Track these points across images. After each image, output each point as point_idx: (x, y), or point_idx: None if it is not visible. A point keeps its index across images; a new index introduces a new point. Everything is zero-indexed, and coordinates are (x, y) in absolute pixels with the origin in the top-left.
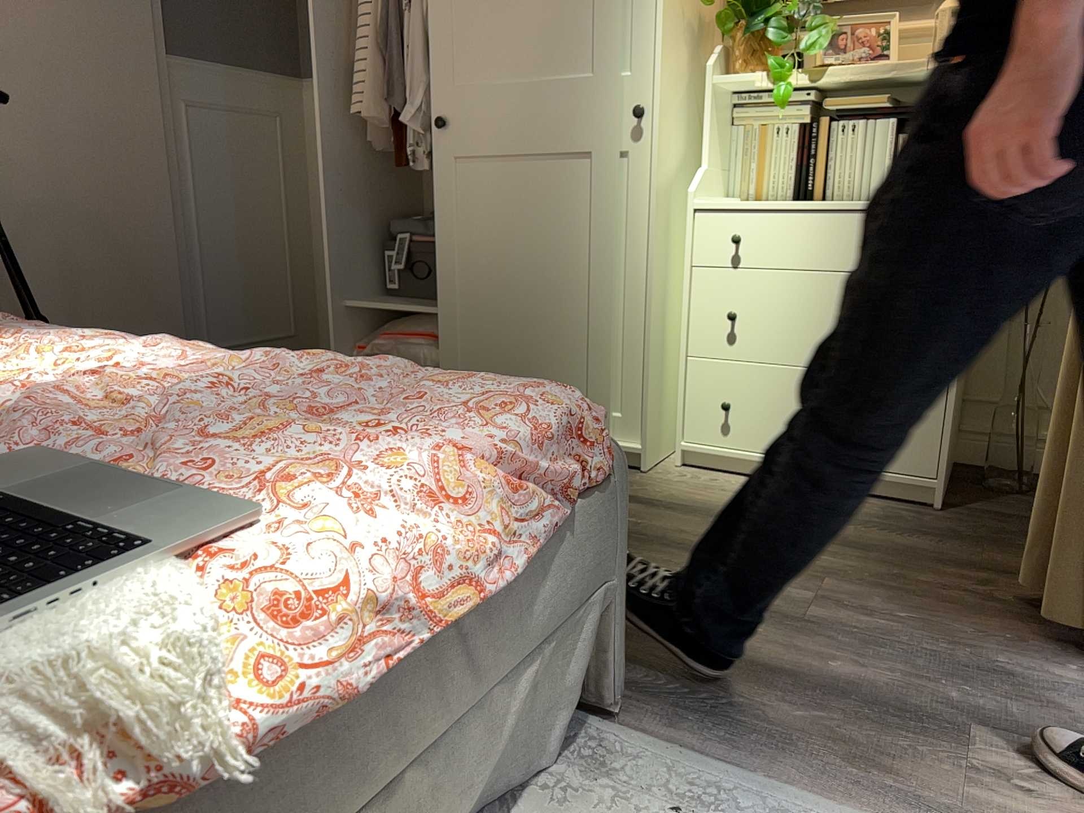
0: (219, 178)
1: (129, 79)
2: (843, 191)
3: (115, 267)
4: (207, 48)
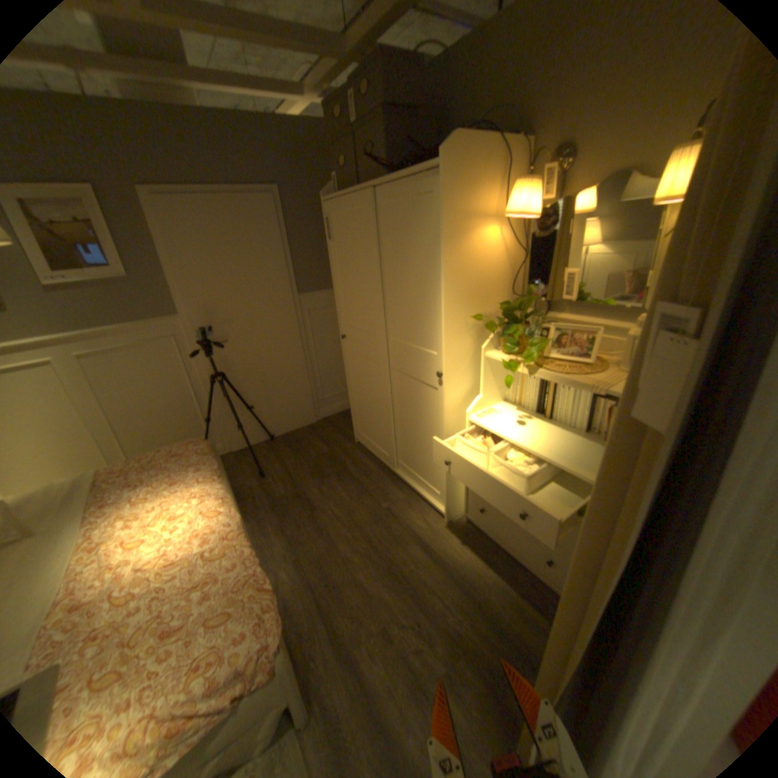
0: (323, 335)
1: (280, 311)
2: (562, 418)
3: (281, 380)
4: (315, 286)
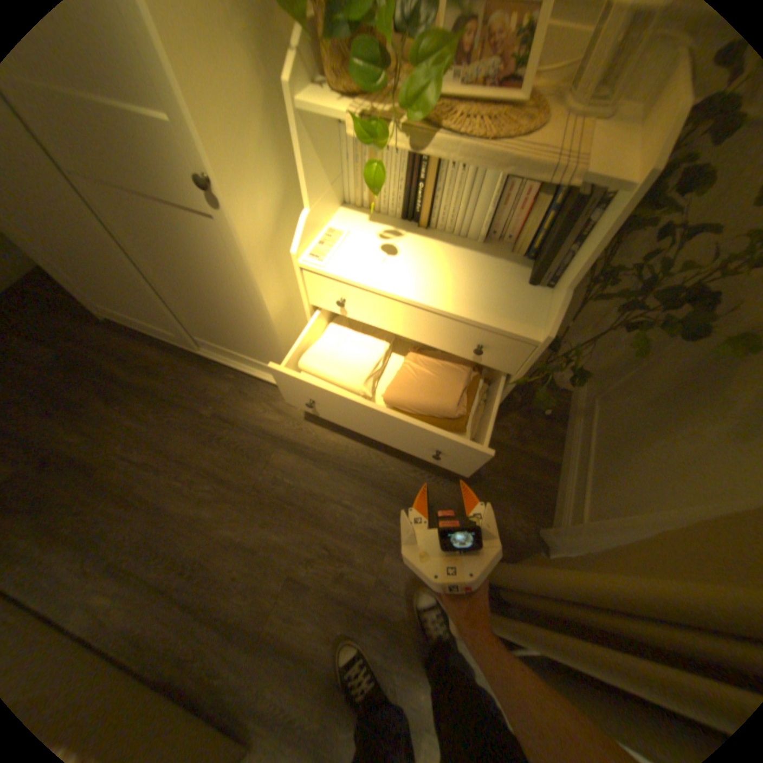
0: None
1: None
2: (446, 223)
3: None
4: None
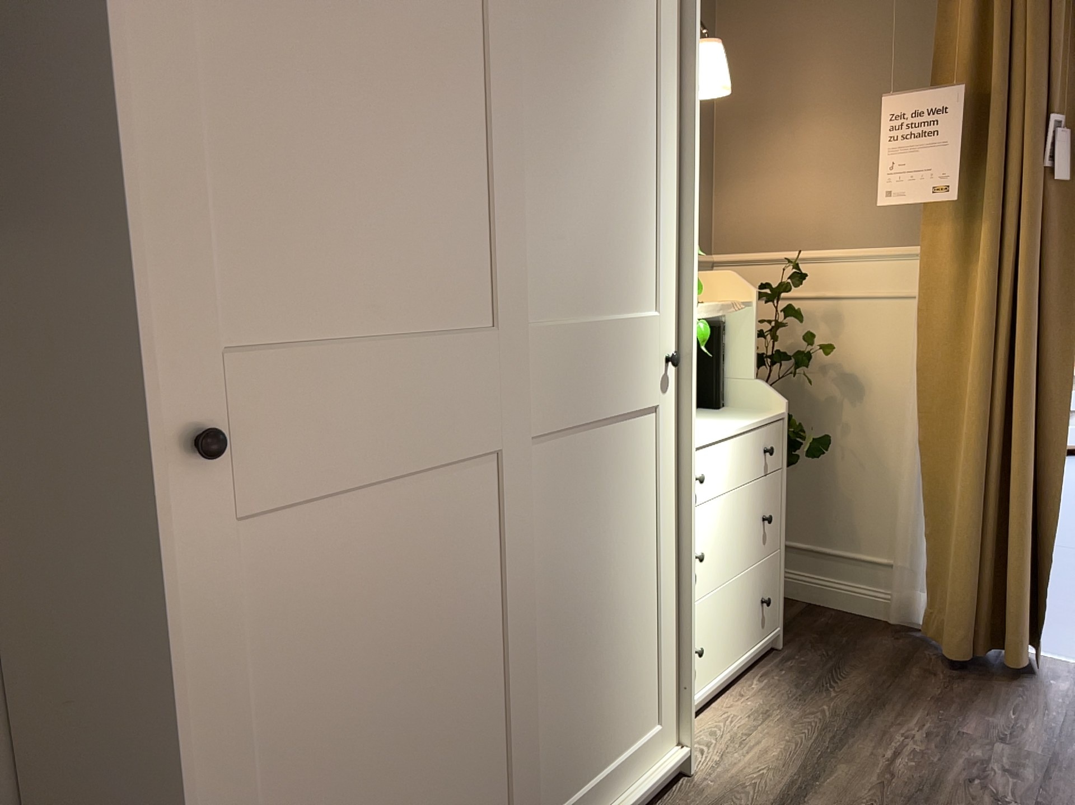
0: None
1: None
2: None
3: None
4: None
